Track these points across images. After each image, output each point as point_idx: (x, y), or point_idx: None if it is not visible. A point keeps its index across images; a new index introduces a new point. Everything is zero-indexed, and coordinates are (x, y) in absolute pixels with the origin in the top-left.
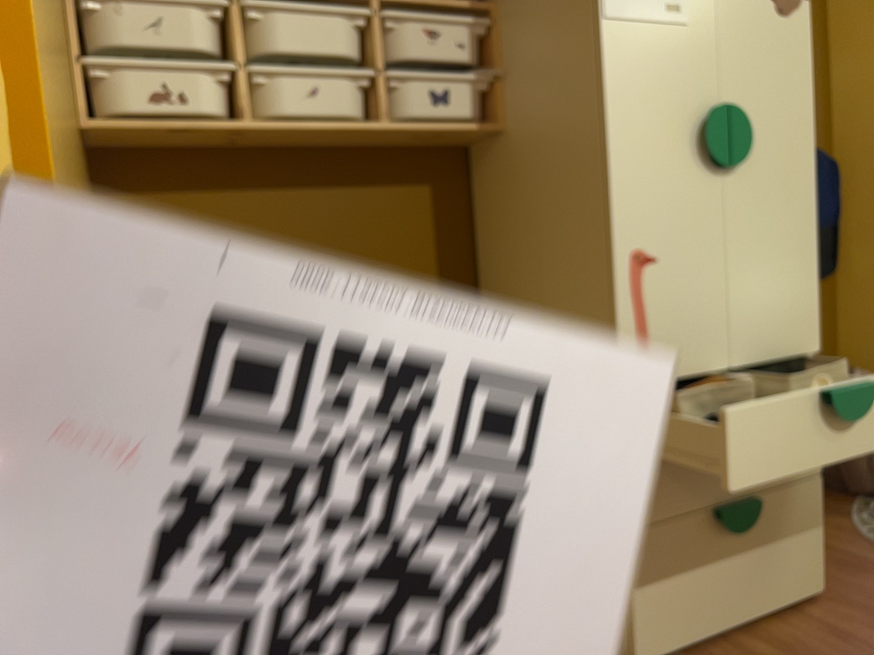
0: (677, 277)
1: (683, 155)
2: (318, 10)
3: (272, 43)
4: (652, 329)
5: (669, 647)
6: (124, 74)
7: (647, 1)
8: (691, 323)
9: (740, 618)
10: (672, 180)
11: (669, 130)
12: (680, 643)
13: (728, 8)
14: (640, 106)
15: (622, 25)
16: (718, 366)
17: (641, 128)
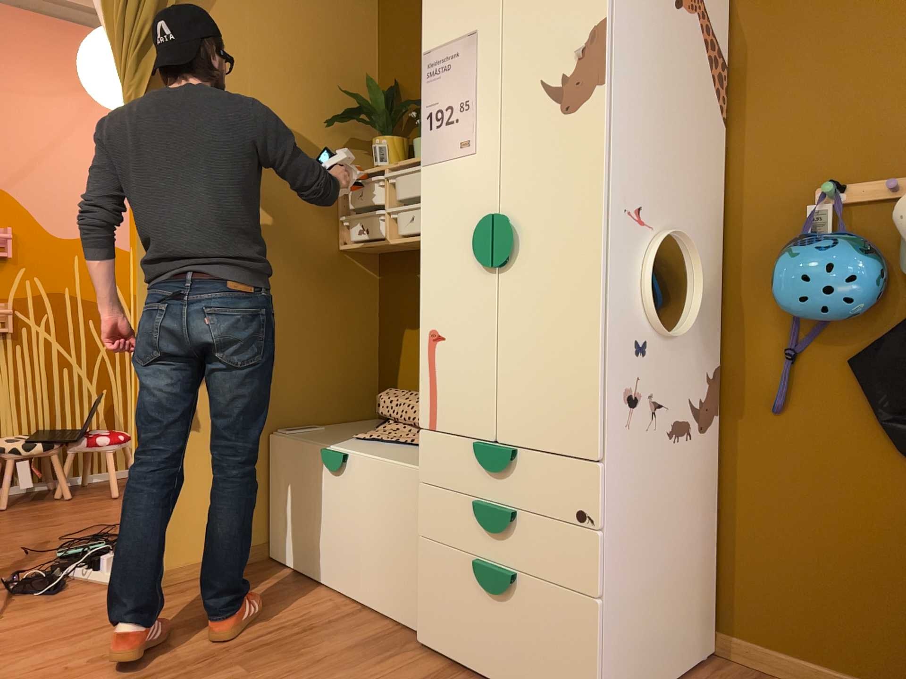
0: (456, 354)
1: (466, 257)
2: (414, 171)
3: (400, 194)
4: (438, 390)
5: (436, 645)
6: (353, 221)
7: (447, 145)
8: (465, 393)
9: (495, 675)
10: (457, 277)
11: (457, 239)
12: (444, 650)
13: (509, 129)
14: (439, 224)
15: (432, 168)
16: (484, 436)
17: (439, 239)
